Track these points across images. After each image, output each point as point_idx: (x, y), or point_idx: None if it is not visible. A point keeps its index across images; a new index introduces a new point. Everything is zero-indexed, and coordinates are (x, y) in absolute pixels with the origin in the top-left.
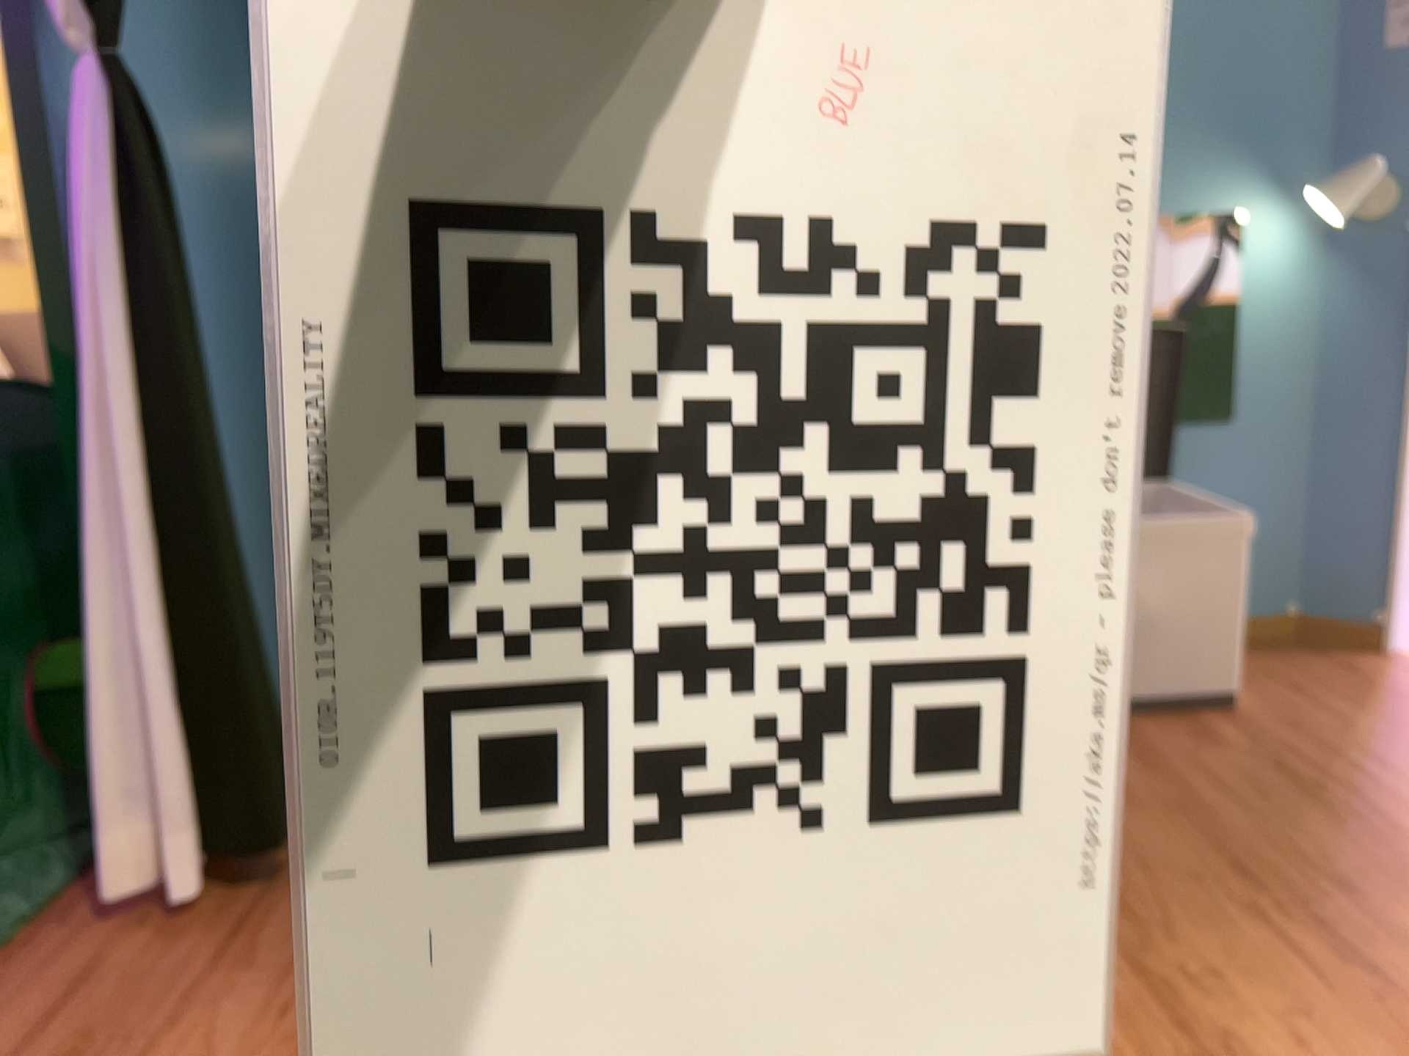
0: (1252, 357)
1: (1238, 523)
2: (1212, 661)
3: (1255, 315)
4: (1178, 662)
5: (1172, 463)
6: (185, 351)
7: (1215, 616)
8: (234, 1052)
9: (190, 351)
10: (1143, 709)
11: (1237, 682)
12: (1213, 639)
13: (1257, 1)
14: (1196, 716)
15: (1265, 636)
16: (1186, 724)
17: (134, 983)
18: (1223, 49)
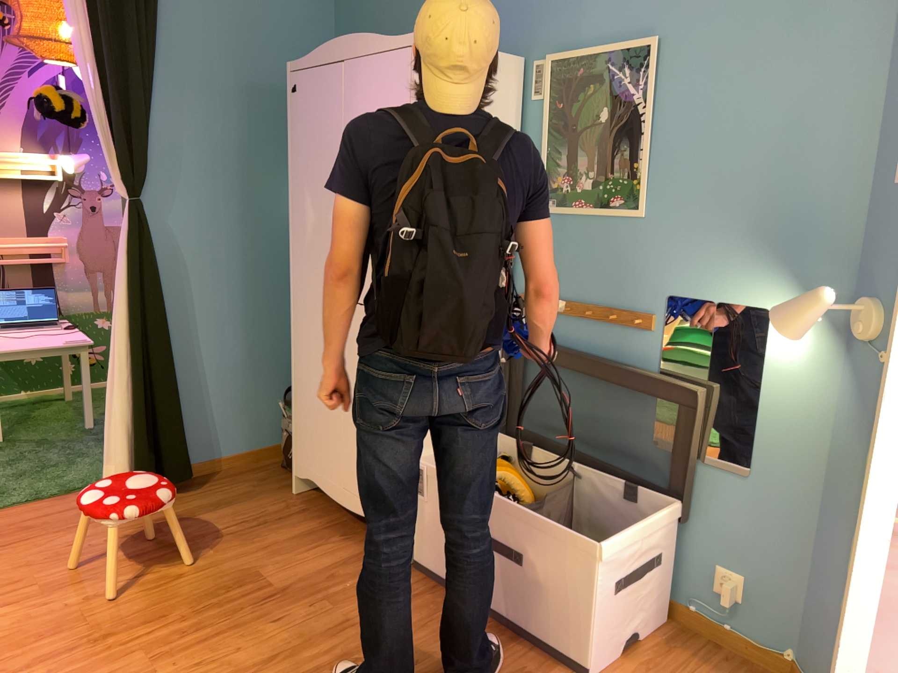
0: (766, 429)
1: (592, 544)
2: (577, 635)
3: (771, 395)
4: (557, 623)
5: (697, 490)
6: (150, 303)
7: (579, 604)
8: (48, 548)
9: (159, 302)
10: (536, 642)
11: (591, 661)
12: (578, 619)
13: (791, 139)
14: (559, 666)
15: (757, 660)
16: (540, 666)
17: (77, 516)
18: (759, 177)
